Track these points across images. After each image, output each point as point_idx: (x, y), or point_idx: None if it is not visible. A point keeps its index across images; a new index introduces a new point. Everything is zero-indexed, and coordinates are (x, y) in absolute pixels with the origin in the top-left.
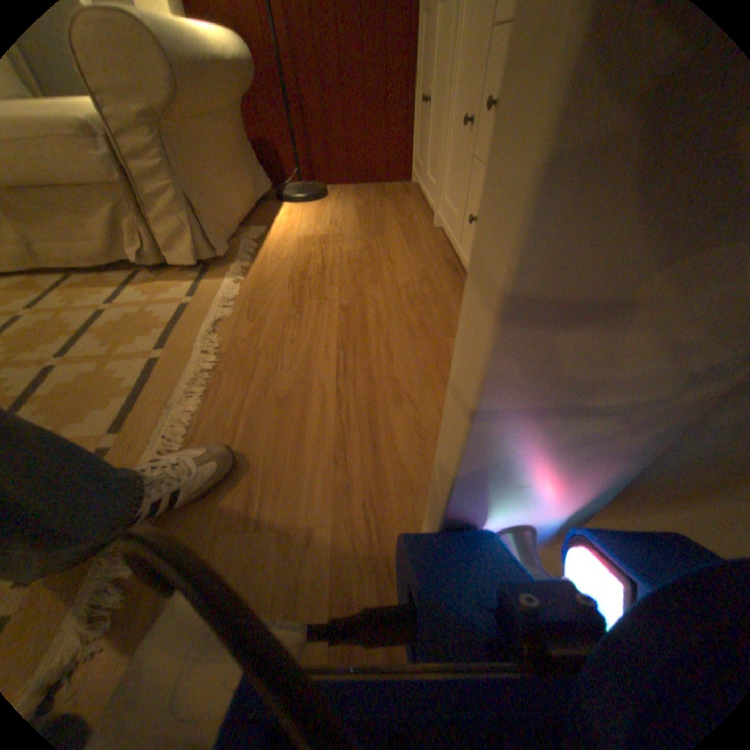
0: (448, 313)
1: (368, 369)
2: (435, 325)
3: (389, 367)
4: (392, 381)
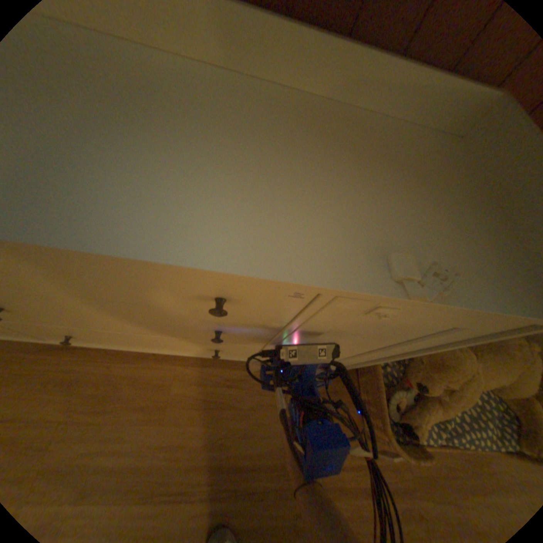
0: (136, 380)
1: (183, 470)
2: (148, 396)
3: (186, 450)
4: (202, 449)
